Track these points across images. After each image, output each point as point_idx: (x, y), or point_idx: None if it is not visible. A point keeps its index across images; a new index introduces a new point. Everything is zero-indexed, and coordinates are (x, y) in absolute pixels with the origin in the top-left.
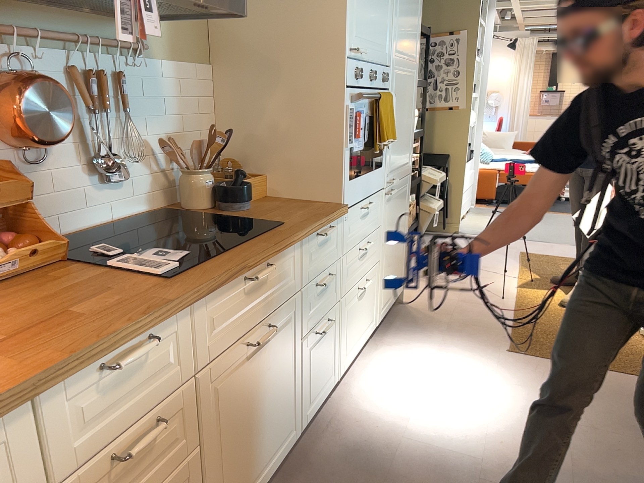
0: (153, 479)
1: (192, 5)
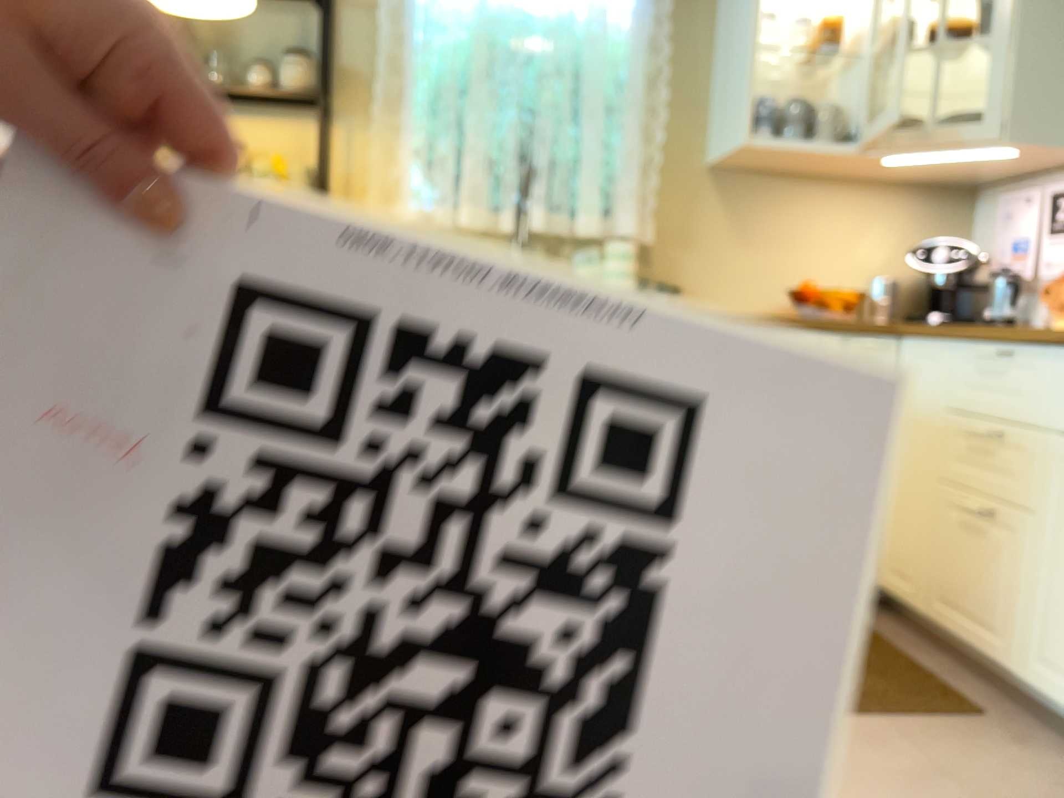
0: (994, 488)
1: None
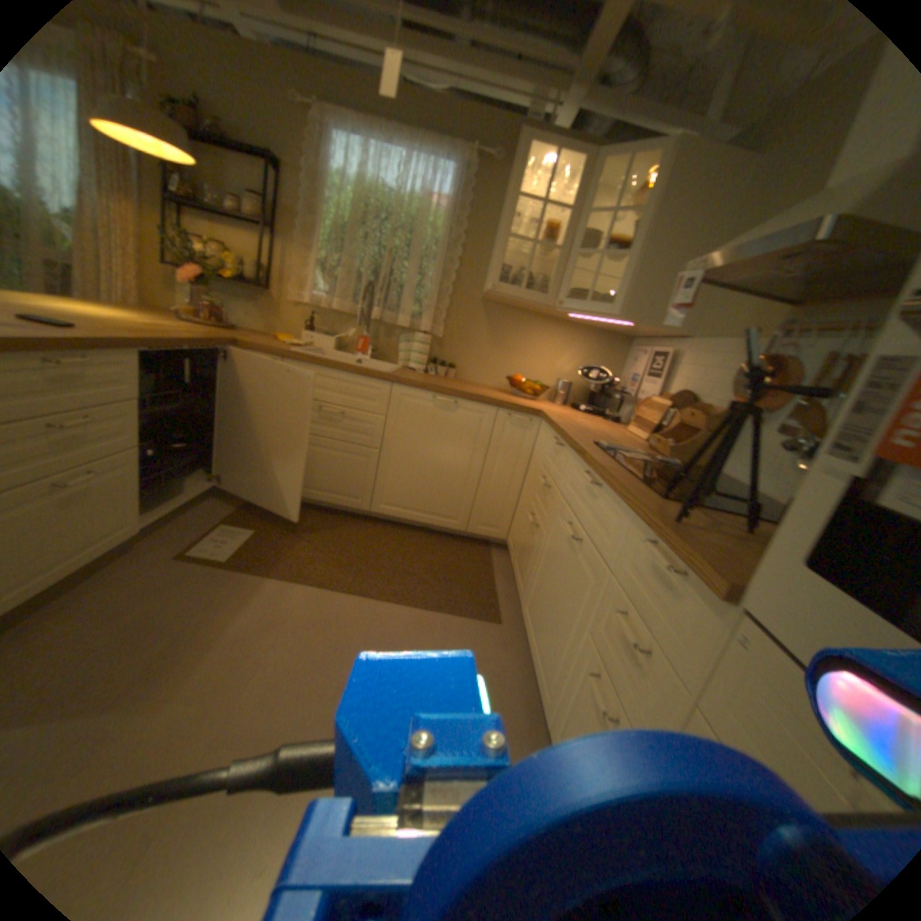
0: (540, 512)
1: (786, 257)
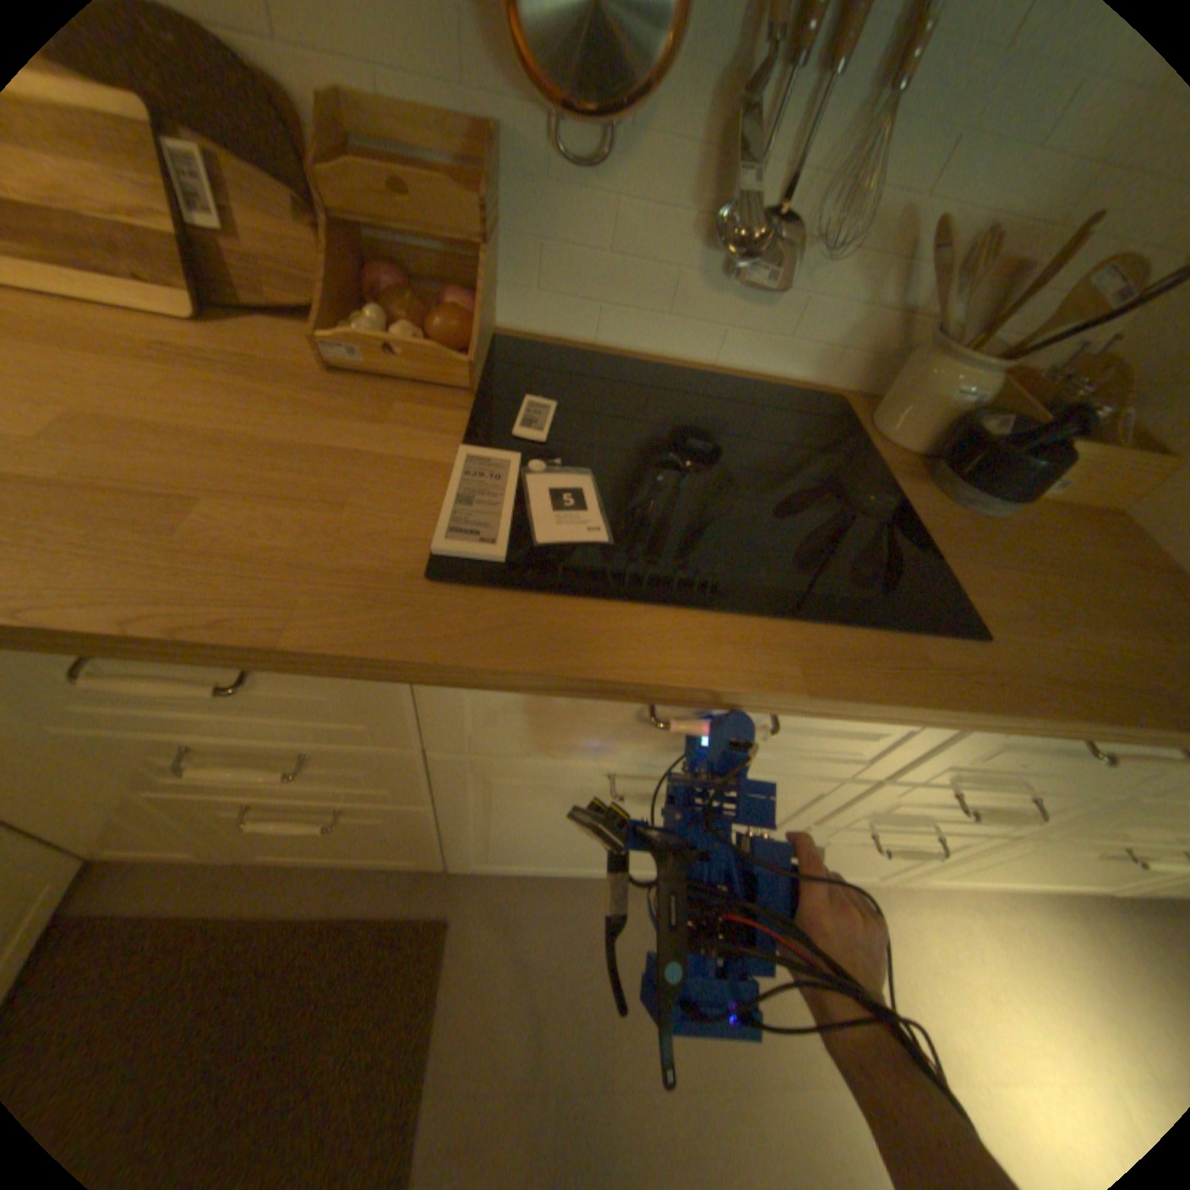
0: (304, 794)
1: None
